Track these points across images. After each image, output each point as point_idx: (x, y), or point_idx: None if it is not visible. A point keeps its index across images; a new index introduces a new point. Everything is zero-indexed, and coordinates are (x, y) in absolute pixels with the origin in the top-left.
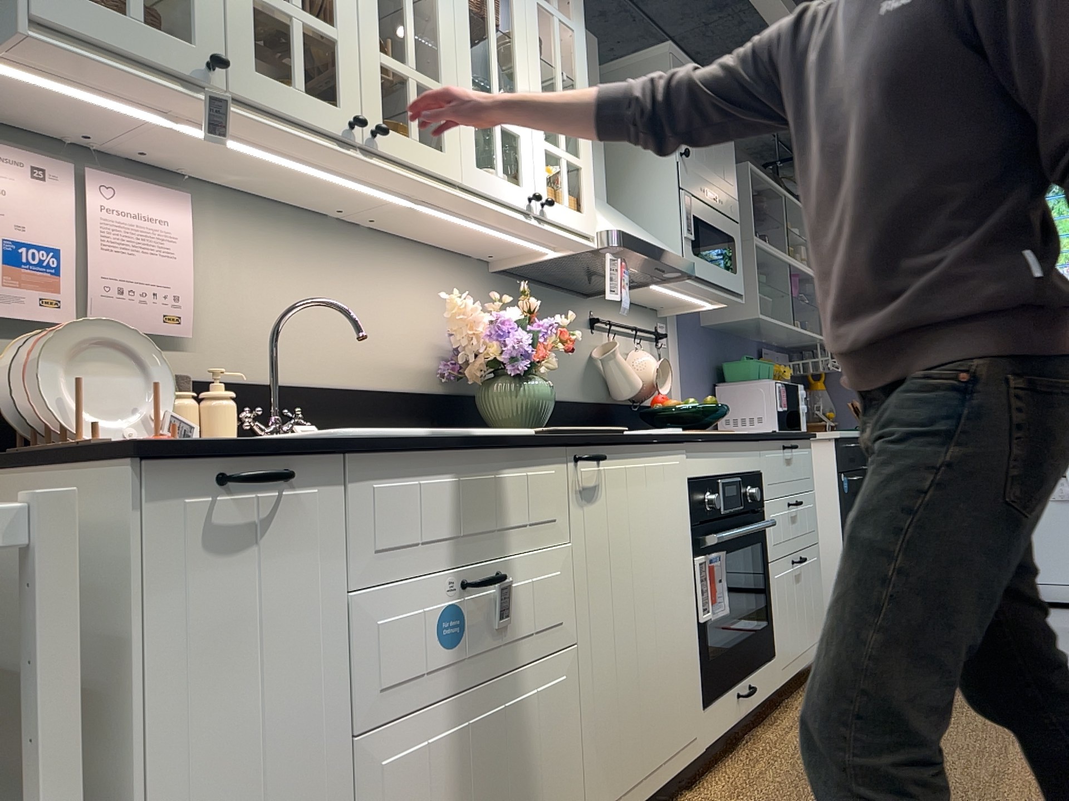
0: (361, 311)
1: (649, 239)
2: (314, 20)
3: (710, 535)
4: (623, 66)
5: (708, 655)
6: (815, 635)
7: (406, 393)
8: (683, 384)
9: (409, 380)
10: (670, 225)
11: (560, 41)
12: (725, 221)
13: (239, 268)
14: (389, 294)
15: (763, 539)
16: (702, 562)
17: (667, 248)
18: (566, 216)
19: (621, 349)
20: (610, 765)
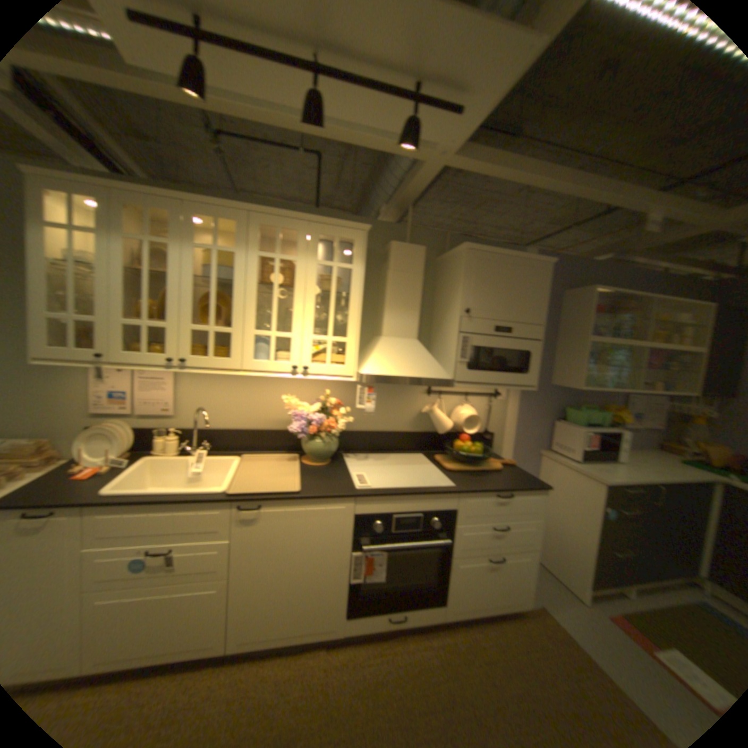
0: (257, 399)
1: (410, 369)
2: (152, 323)
3: (370, 543)
4: (450, 254)
5: (358, 597)
6: (509, 602)
7: (277, 430)
8: (516, 420)
9: (281, 425)
10: (451, 353)
11: (335, 278)
12: (517, 342)
13: (197, 388)
14: (273, 391)
15: (447, 546)
16: (357, 555)
17: (427, 372)
18: (325, 370)
19: (434, 409)
20: (247, 629)
